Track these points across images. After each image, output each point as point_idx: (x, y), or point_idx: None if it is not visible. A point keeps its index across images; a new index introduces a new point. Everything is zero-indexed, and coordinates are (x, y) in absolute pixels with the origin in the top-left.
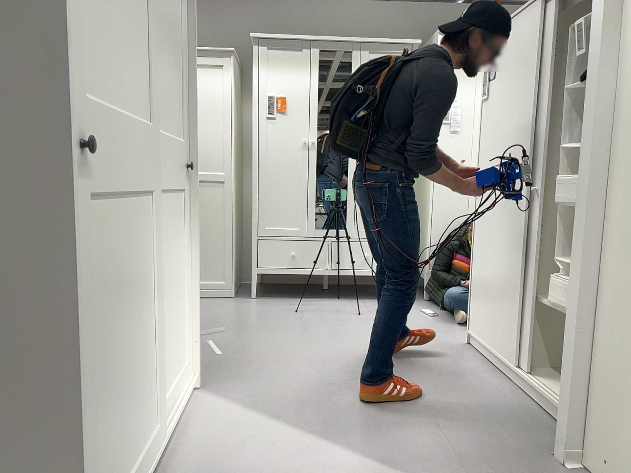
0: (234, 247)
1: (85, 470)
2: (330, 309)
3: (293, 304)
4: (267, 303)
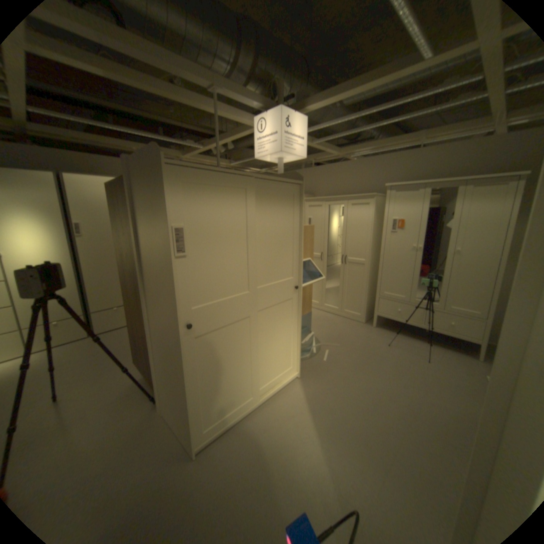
0: (368, 298)
1: (198, 412)
2: (414, 350)
3: (393, 338)
4: (379, 332)
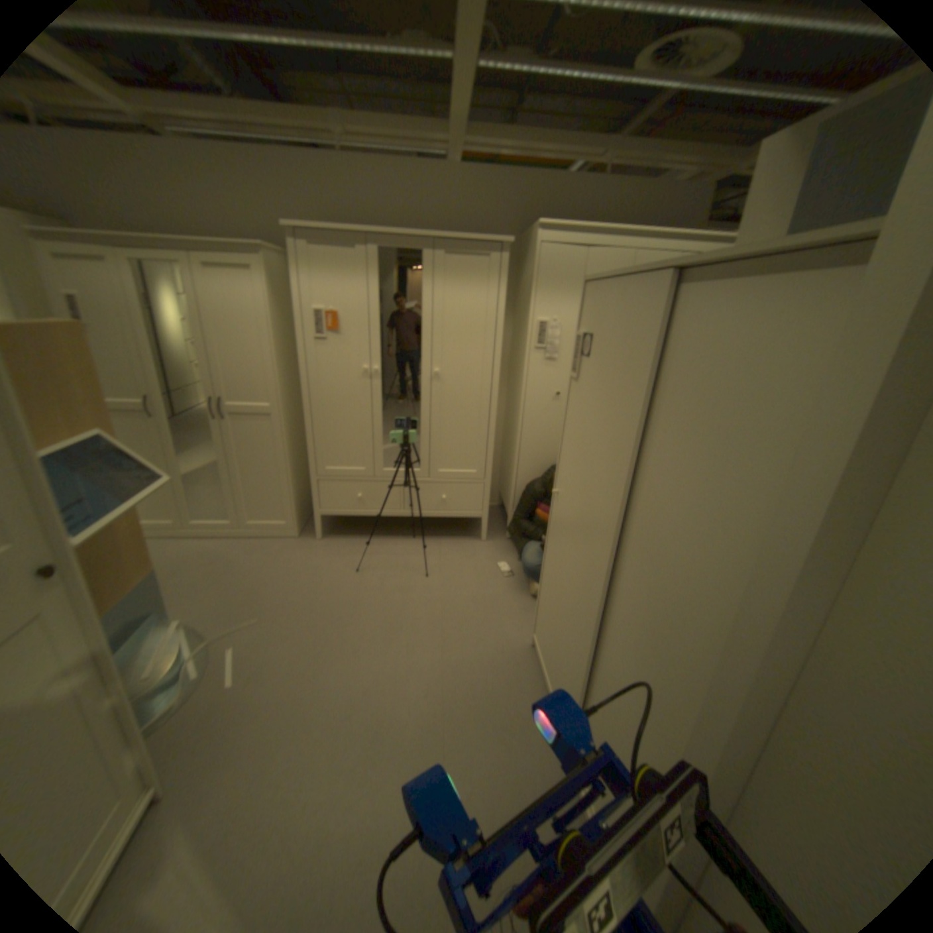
0: (295, 482)
1: None
2: (398, 559)
3: (360, 548)
4: (332, 545)
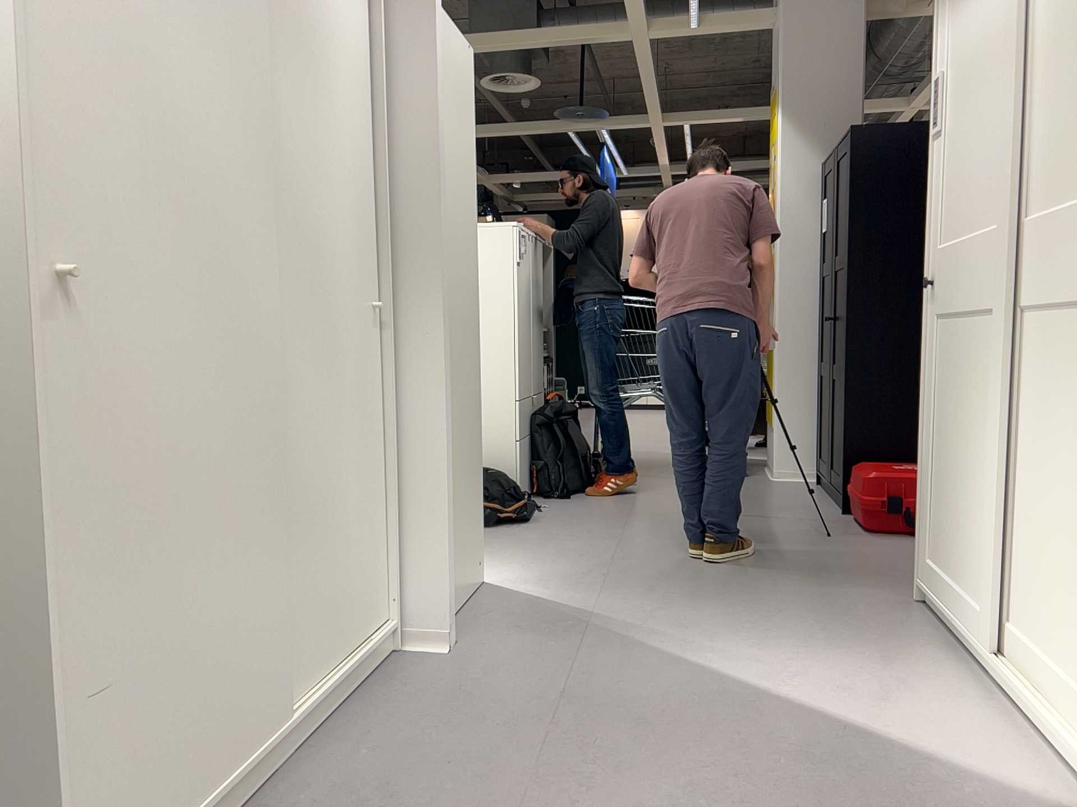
0: None
1: (921, 494)
2: None
3: None
4: None
